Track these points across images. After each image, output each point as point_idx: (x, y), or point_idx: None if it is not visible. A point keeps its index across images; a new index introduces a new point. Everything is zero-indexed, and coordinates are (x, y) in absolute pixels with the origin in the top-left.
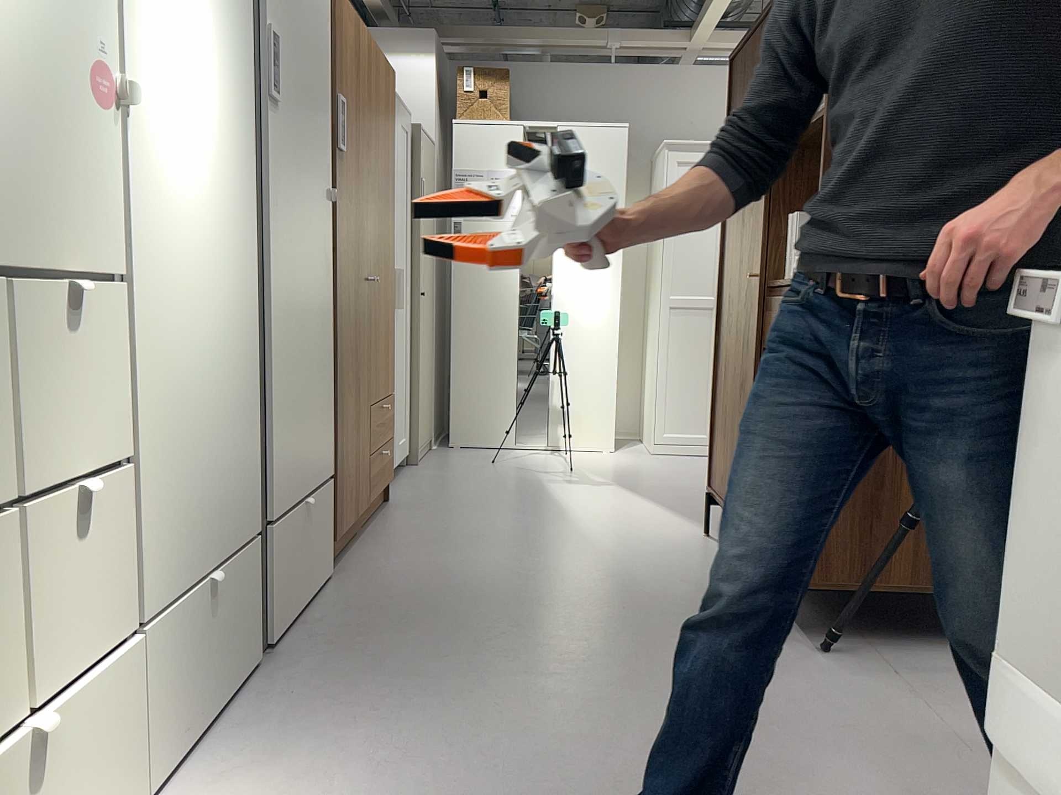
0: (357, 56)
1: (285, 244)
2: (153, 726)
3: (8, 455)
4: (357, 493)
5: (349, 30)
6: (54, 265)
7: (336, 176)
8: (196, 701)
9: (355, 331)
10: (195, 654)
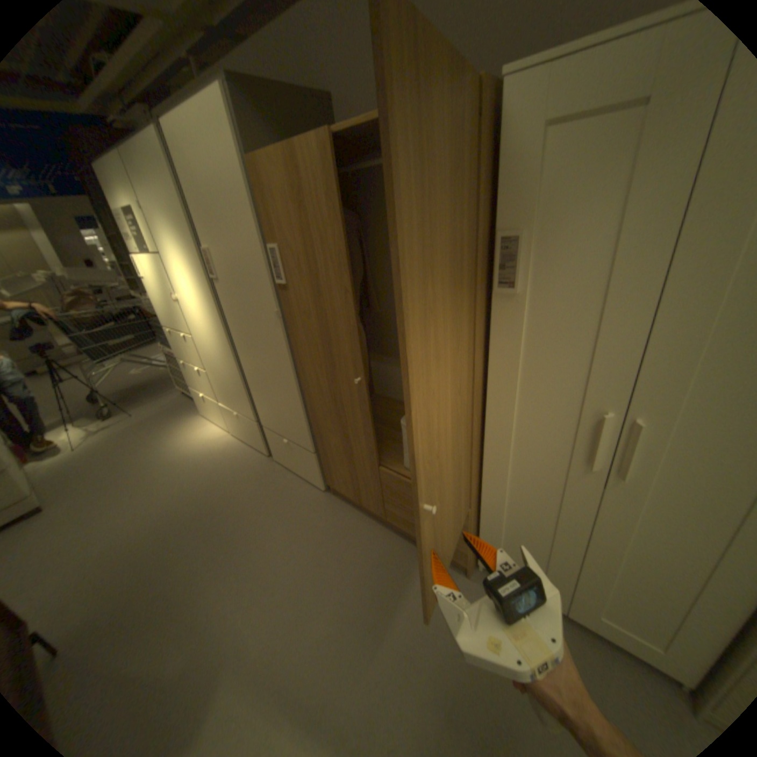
0: (296, 186)
1: (242, 337)
2: (227, 423)
3: (188, 358)
4: (357, 492)
5: (274, 175)
6: (183, 332)
7: (282, 302)
8: (239, 433)
9: (336, 404)
10: (236, 424)
